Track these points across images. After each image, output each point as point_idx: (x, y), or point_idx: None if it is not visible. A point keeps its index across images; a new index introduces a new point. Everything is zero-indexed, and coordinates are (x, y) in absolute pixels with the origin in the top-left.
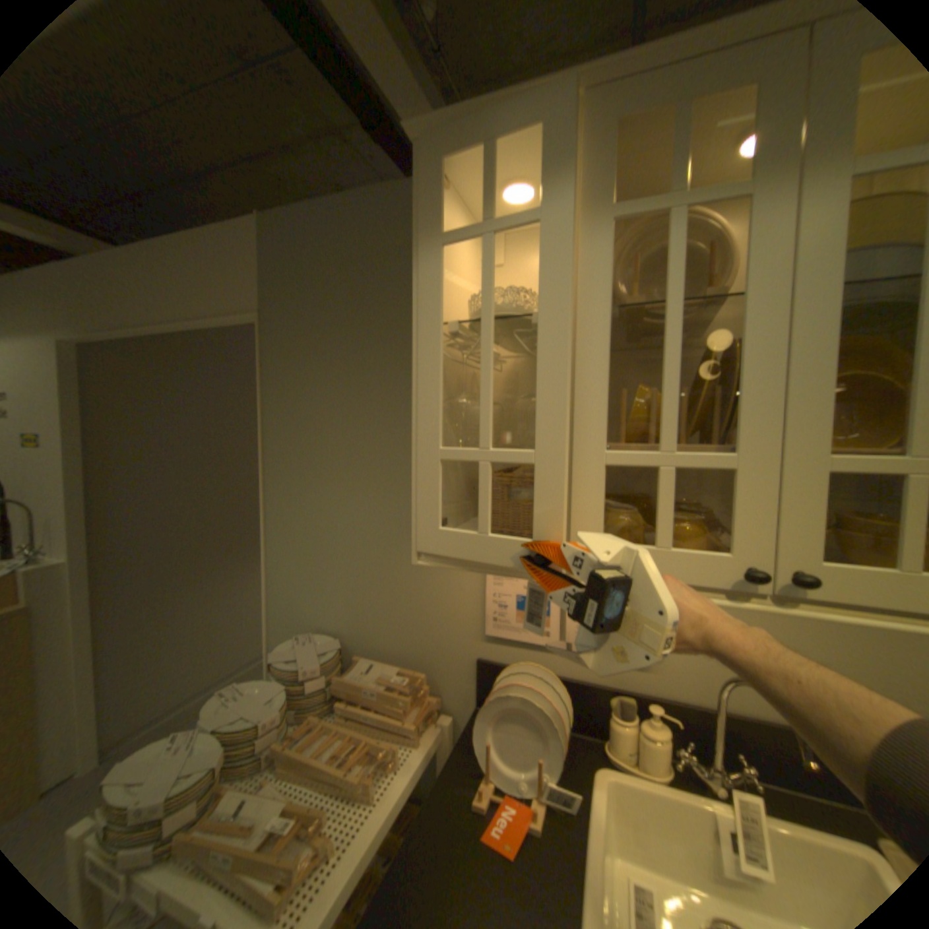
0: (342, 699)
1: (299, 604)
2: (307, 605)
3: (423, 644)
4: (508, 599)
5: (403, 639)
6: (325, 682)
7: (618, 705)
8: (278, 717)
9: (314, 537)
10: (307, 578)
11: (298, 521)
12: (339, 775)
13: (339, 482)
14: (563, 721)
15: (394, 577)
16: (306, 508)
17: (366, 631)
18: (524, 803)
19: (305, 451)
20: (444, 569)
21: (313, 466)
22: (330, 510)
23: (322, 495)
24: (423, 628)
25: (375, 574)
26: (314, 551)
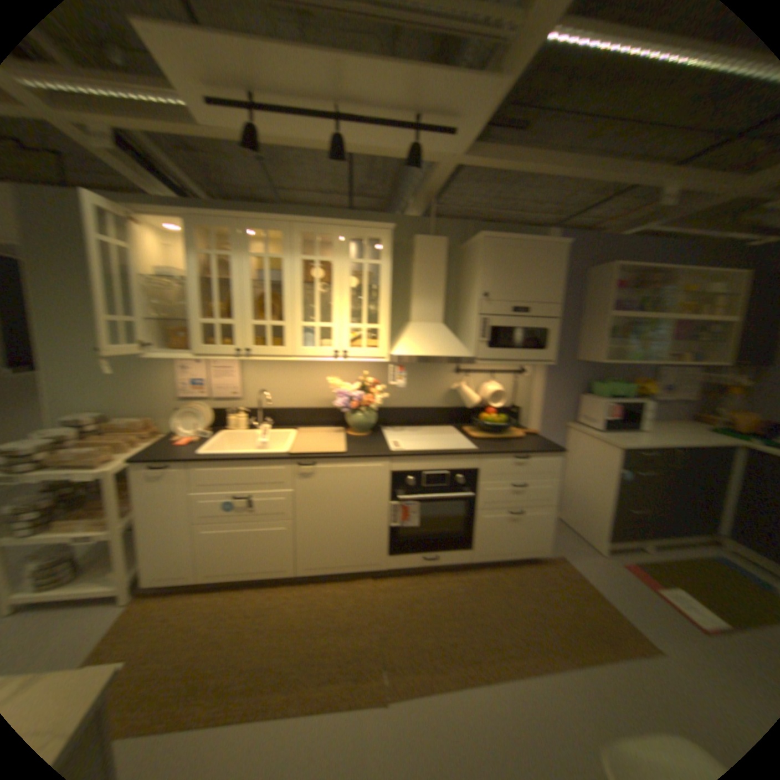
0: (103, 430)
1: (66, 401)
2: (72, 401)
3: (145, 407)
4: (184, 381)
5: (134, 407)
6: (92, 427)
7: (229, 412)
8: (70, 435)
9: (73, 365)
10: (70, 386)
11: (60, 358)
12: (108, 446)
13: (87, 336)
14: (203, 413)
15: (126, 380)
16: (65, 350)
17: (112, 407)
18: (188, 438)
19: (61, 320)
20: (153, 373)
21: (68, 328)
22: (83, 351)
23: (76, 343)
24: (144, 401)
25: (115, 380)
26: (74, 372)
